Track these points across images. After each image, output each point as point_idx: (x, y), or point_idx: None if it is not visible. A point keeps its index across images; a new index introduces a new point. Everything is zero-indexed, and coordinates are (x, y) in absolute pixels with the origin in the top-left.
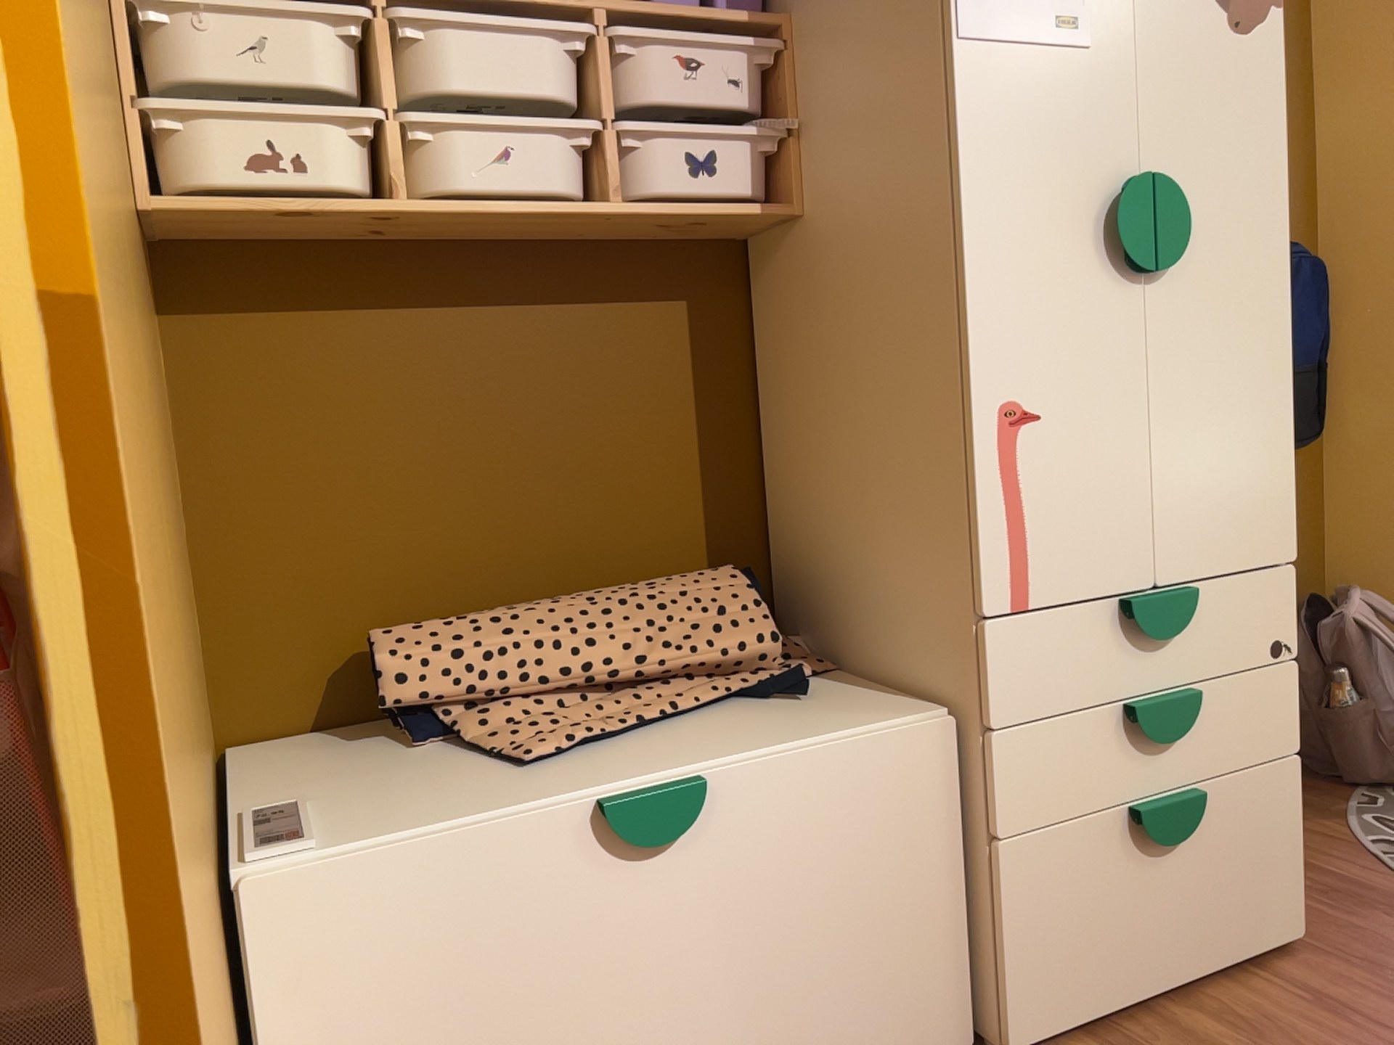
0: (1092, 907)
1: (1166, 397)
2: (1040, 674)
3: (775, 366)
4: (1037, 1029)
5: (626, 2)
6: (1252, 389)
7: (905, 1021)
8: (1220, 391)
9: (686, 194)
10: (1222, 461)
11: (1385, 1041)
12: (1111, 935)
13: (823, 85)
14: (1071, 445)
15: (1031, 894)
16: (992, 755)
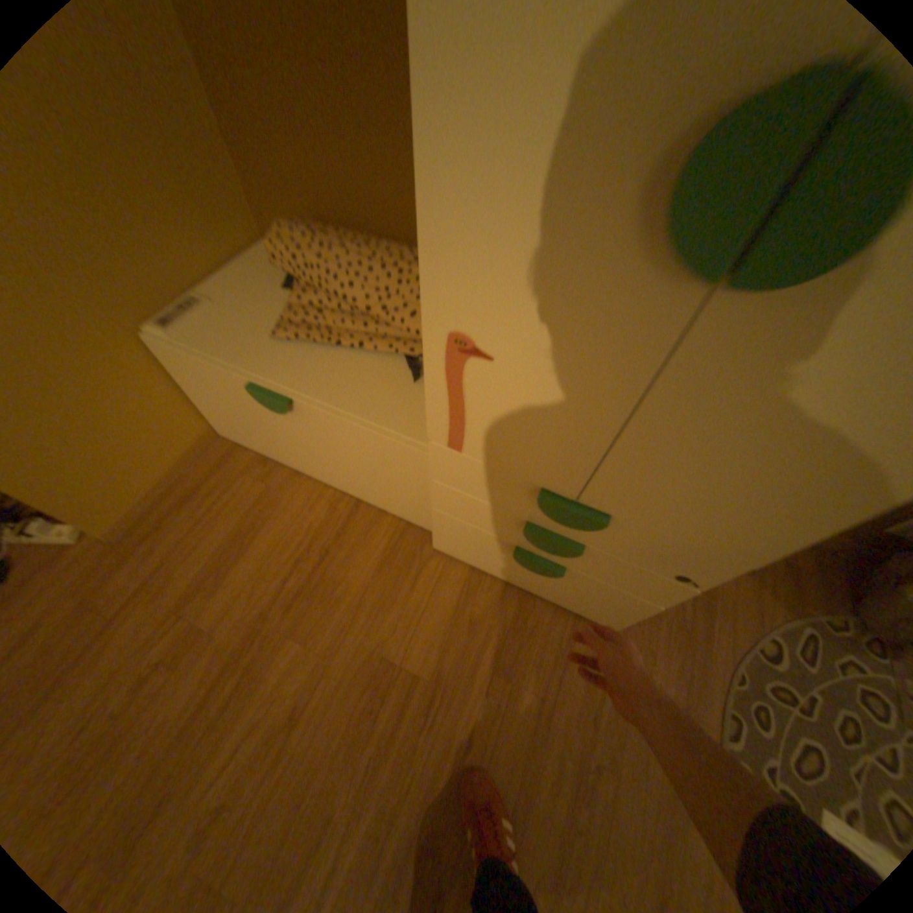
0: (481, 549)
1: (665, 411)
2: (464, 477)
3: None
4: (445, 551)
5: None
6: (825, 464)
7: (401, 509)
8: (760, 442)
9: None
10: (710, 484)
11: (547, 685)
12: (490, 560)
13: None
14: (520, 390)
15: (446, 527)
16: (433, 482)
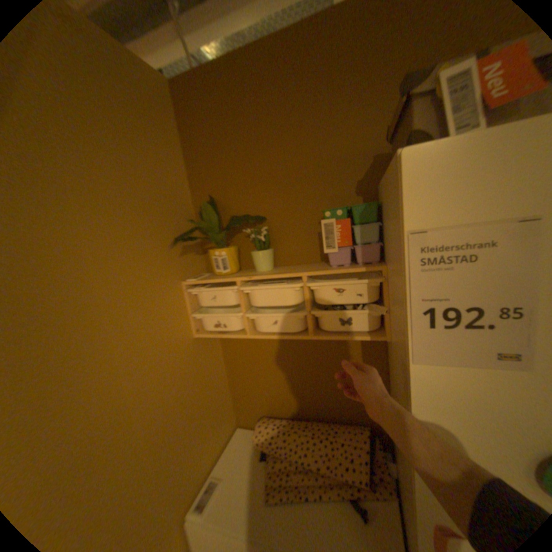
0: None
1: None
2: None
3: (392, 371)
4: None
5: (313, 271)
6: None
7: None
8: None
9: (337, 333)
10: None
11: None
12: None
13: (393, 303)
14: None
15: None
16: None
